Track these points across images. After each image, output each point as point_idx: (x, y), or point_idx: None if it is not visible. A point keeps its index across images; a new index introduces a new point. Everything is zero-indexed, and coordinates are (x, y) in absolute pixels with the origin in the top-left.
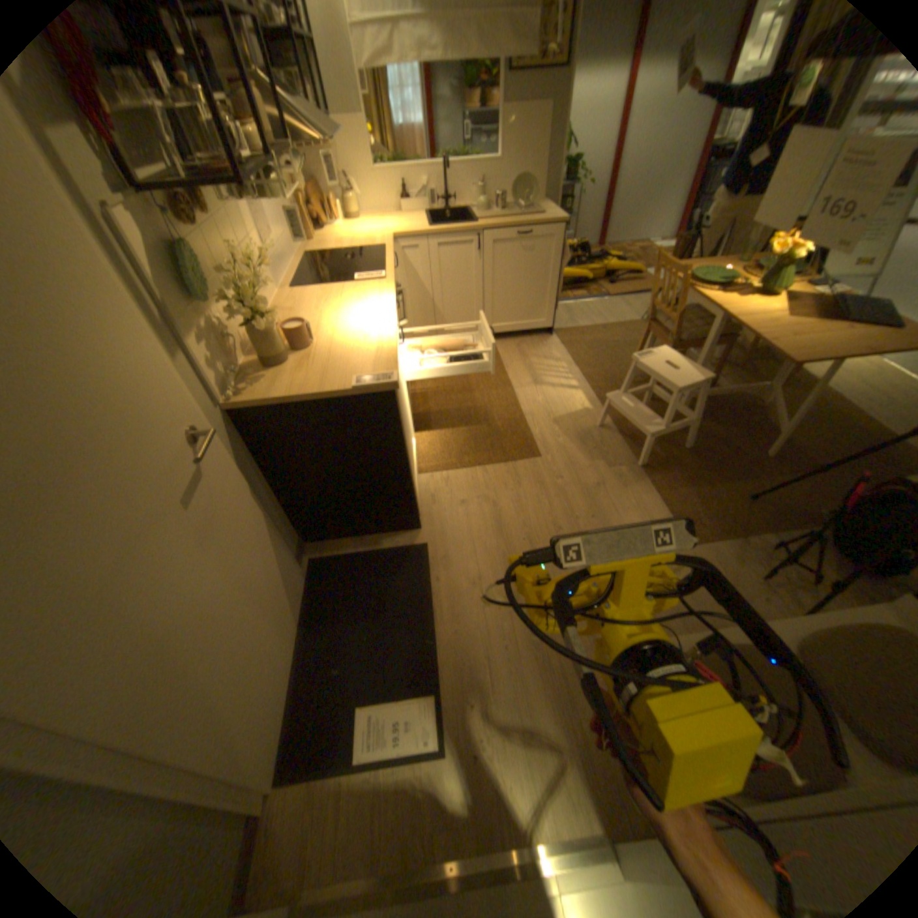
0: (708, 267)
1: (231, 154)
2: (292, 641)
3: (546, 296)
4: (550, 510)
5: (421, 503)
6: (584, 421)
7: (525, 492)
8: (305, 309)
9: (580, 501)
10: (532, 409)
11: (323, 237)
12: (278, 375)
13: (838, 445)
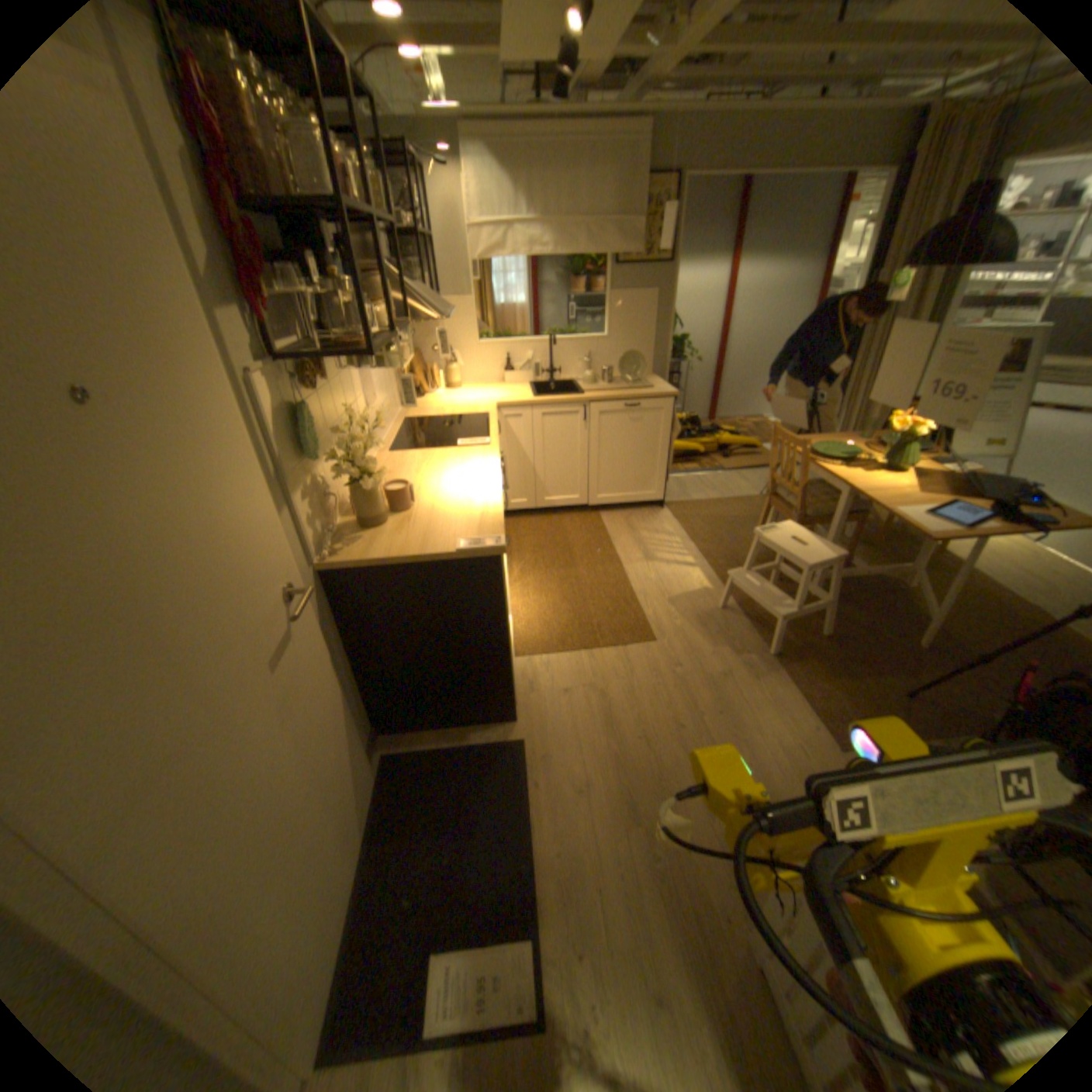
0: (826, 444)
1: (367, 331)
2: (352, 863)
3: (654, 469)
4: (668, 706)
5: (515, 692)
6: (703, 603)
7: (637, 683)
8: (404, 473)
9: (703, 695)
10: (643, 588)
11: (422, 405)
12: (374, 537)
13: (999, 638)
